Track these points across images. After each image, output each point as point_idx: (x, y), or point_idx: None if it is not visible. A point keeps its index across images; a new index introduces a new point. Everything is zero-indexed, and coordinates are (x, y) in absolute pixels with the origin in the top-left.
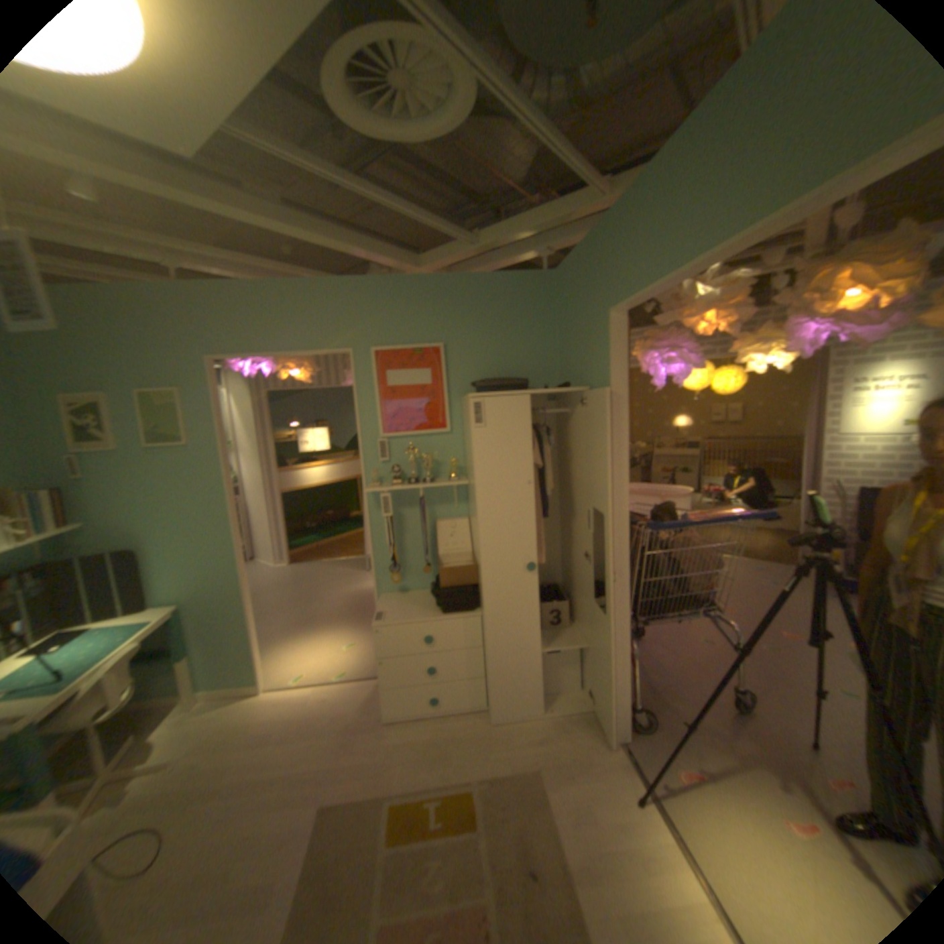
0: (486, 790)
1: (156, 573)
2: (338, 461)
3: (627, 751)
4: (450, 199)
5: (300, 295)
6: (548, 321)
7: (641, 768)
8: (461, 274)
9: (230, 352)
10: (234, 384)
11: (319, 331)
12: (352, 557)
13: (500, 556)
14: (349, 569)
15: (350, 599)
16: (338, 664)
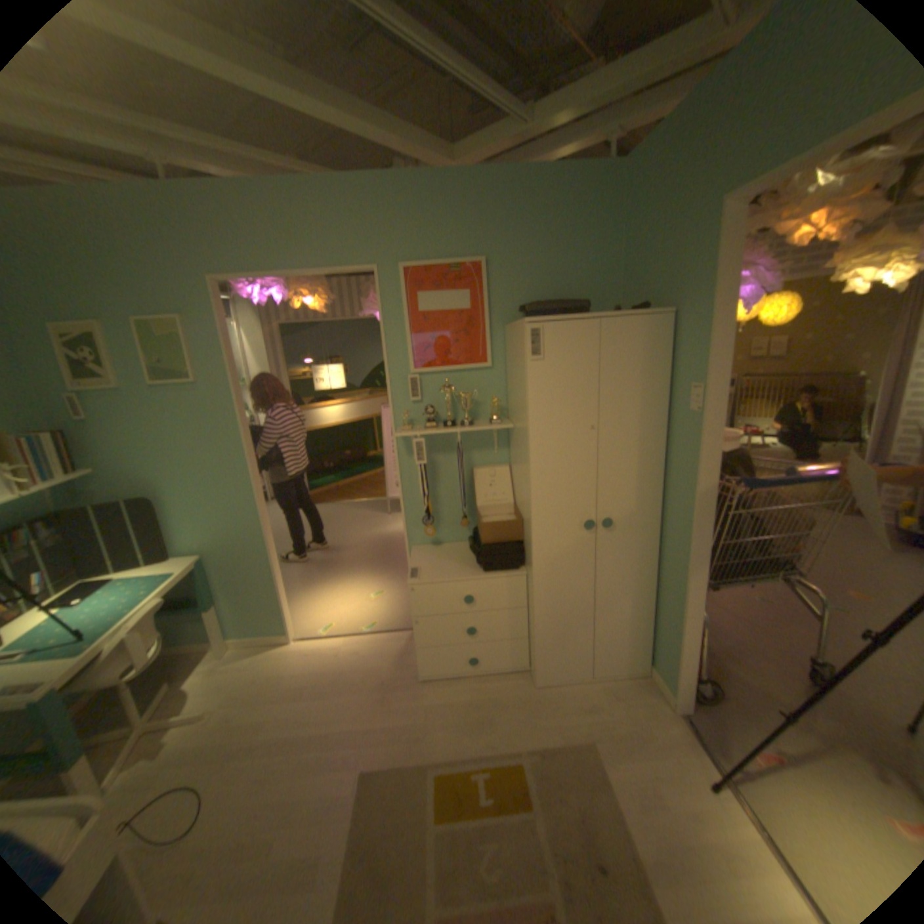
0: (537, 764)
1: (173, 523)
2: (353, 400)
3: (688, 723)
4: (489, 70)
5: (310, 196)
6: (612, 226)
7: (707, 745)
8: (507, 165)
9: (232, 271)
10: (242, 317)
11: (335, 243)
12: (371, 500)
13: (552, 512)
14: (369, 512)
15: (373, 544)
16: (367, 614)
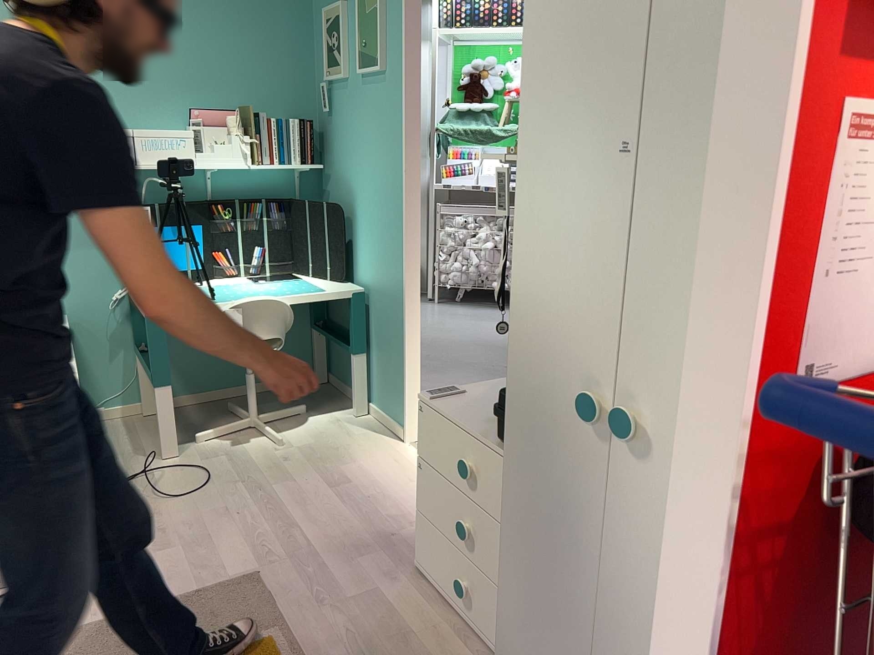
0: None
1: (358, 242)
2: None
3: None
4: None
5: None
6: None
7: None
8: None
9: None
10: None
11: None
12: None
13: (541, 342)
14: None
15: None
16: None
